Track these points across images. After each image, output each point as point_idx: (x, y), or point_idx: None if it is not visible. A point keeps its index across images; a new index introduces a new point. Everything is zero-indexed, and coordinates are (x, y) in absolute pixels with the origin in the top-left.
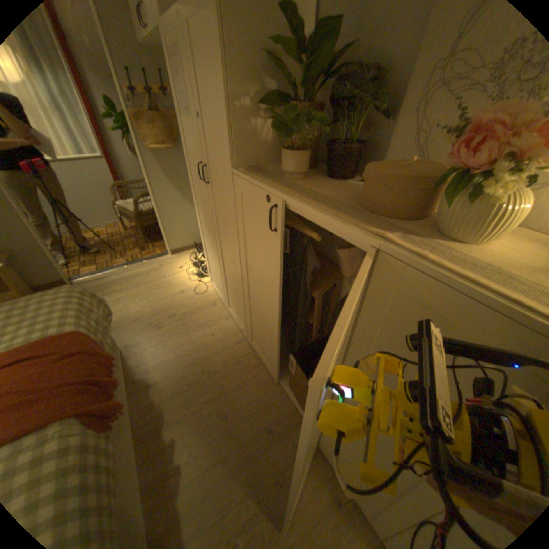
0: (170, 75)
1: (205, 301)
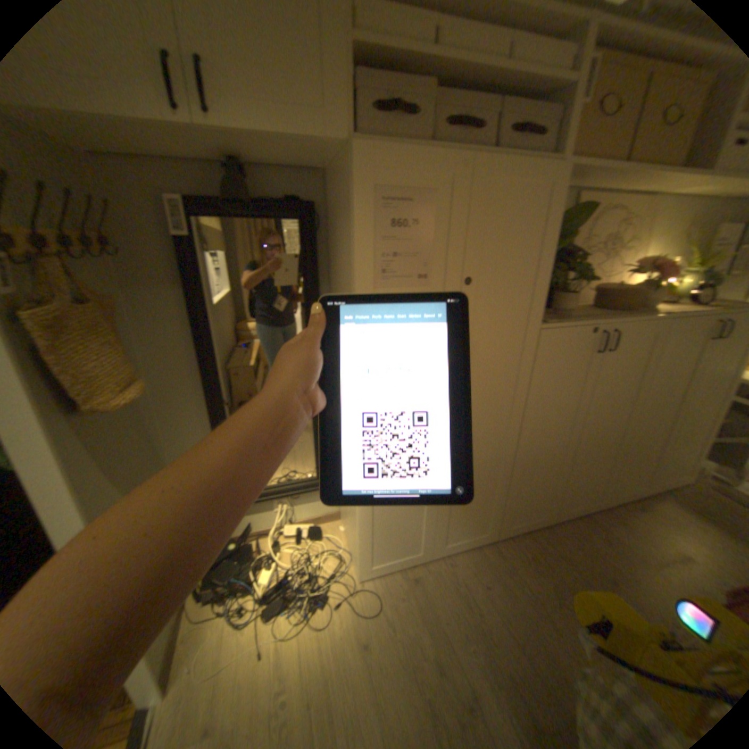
0: (363, 224)
1: (403, 598)
